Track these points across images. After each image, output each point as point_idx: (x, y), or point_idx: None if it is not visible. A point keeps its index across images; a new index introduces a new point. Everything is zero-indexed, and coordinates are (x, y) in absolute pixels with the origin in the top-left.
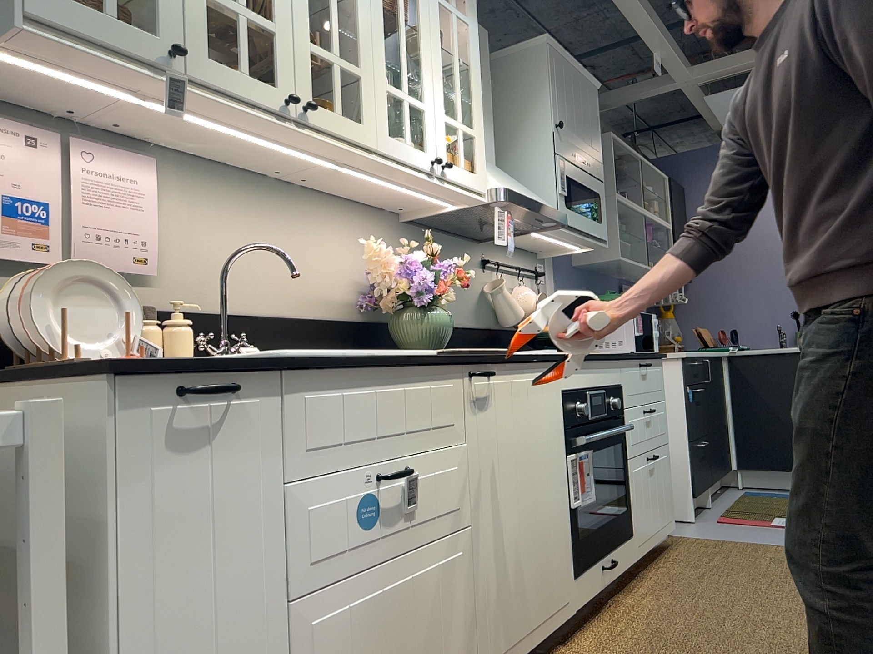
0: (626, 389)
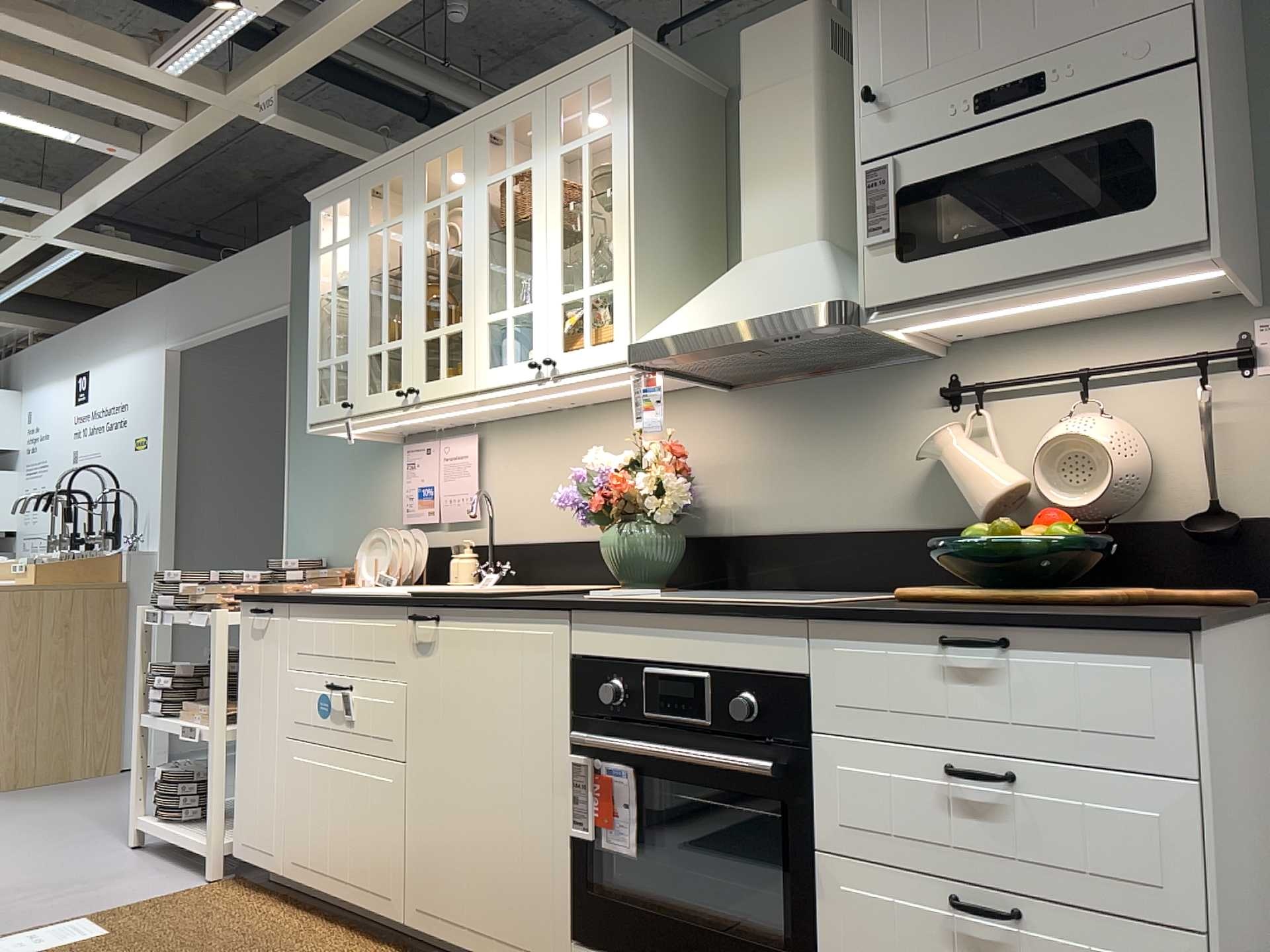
0: (829, 689)
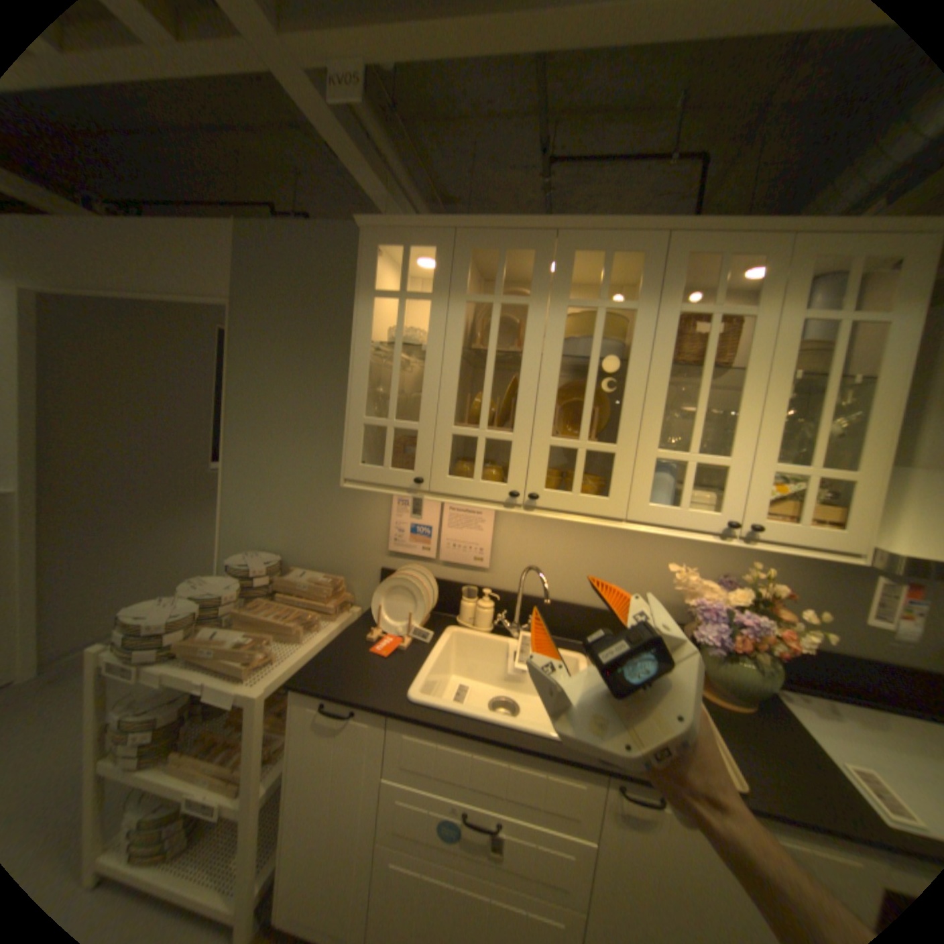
0: None
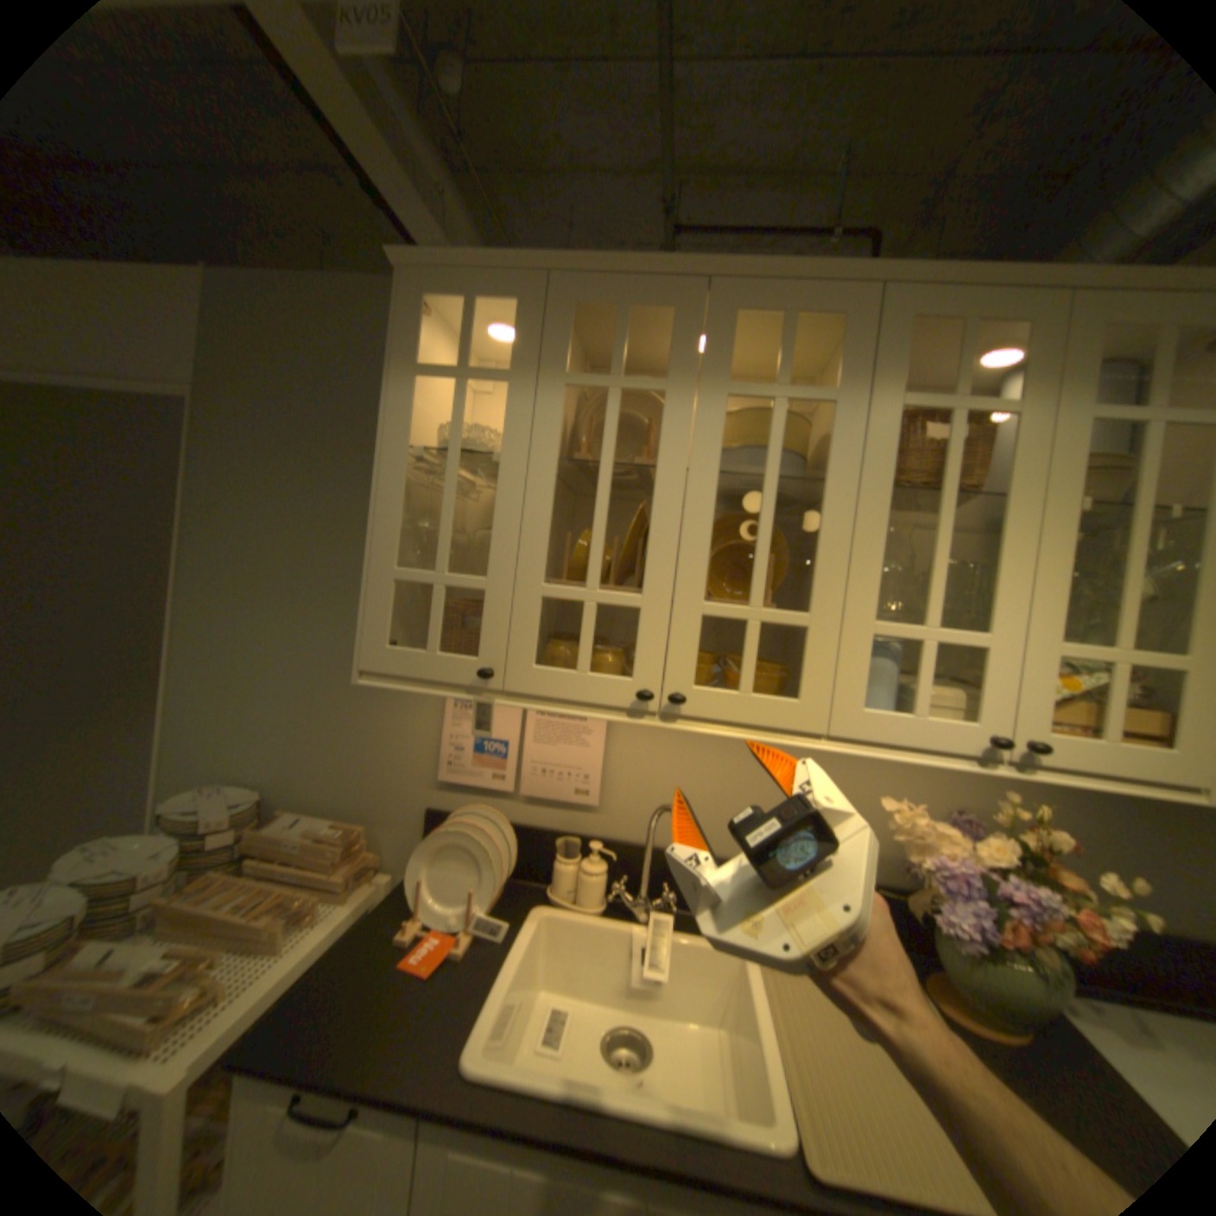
0: None
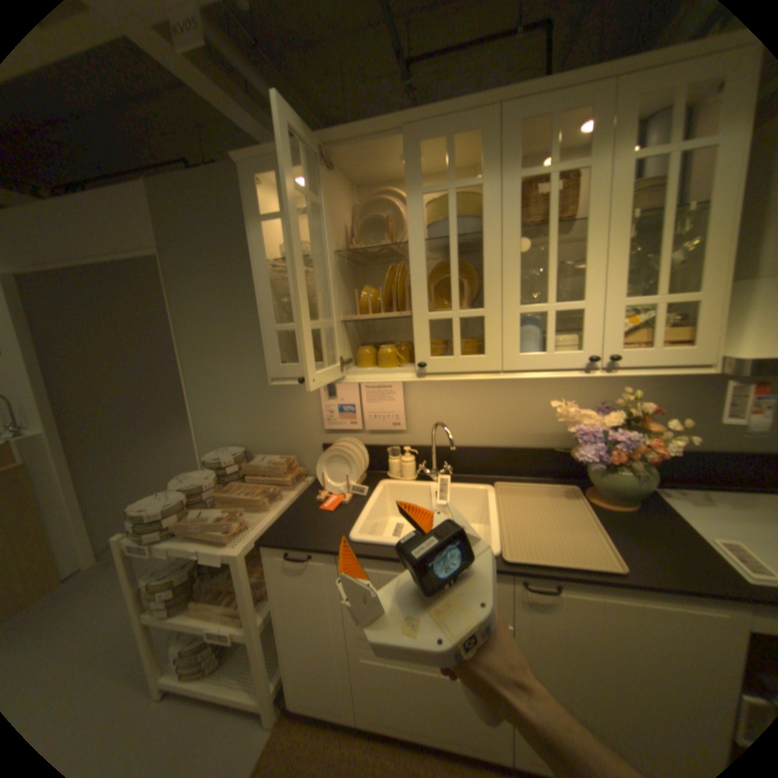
0: None
